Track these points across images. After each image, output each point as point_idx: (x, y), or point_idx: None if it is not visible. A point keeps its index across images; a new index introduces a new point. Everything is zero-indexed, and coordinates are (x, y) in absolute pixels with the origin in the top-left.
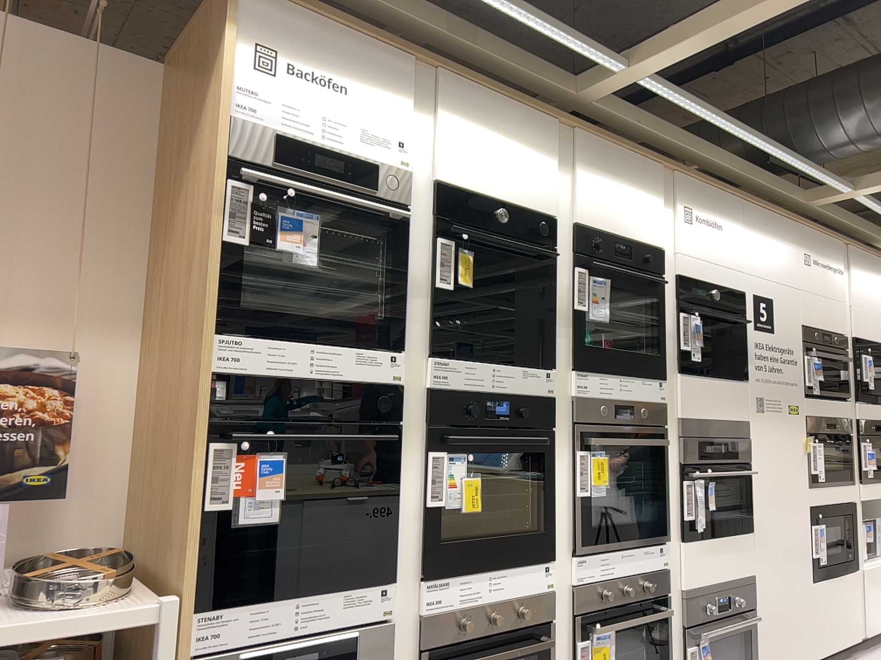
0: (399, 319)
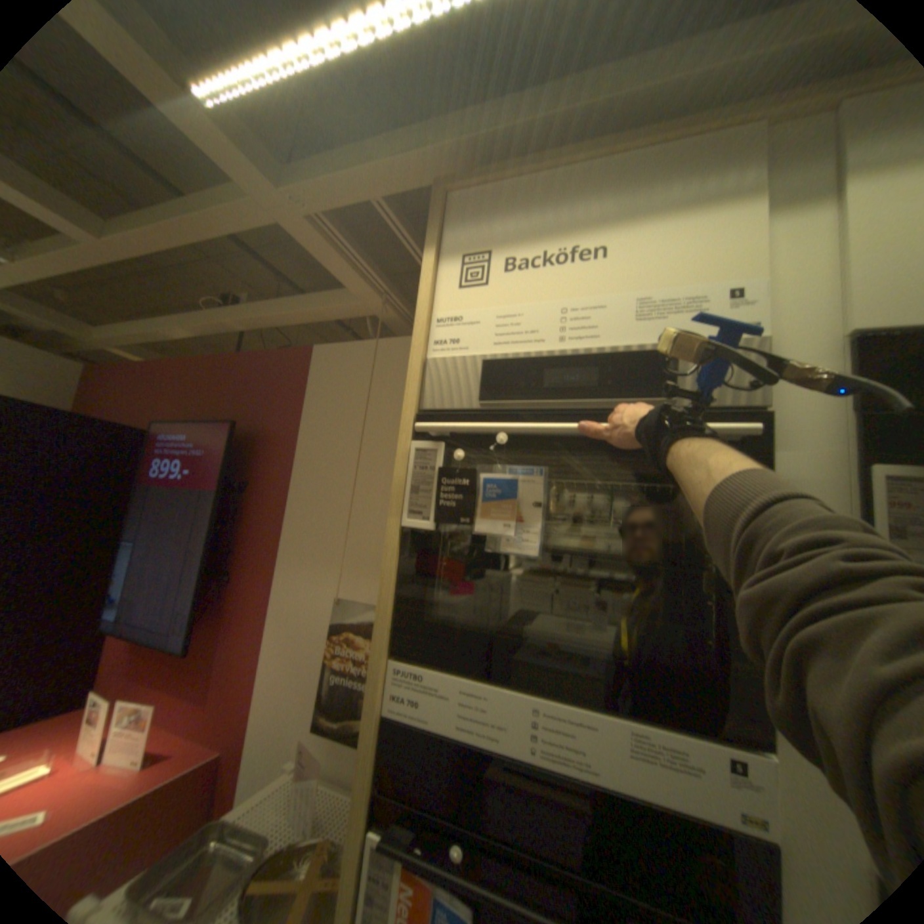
0: (745, 660)
